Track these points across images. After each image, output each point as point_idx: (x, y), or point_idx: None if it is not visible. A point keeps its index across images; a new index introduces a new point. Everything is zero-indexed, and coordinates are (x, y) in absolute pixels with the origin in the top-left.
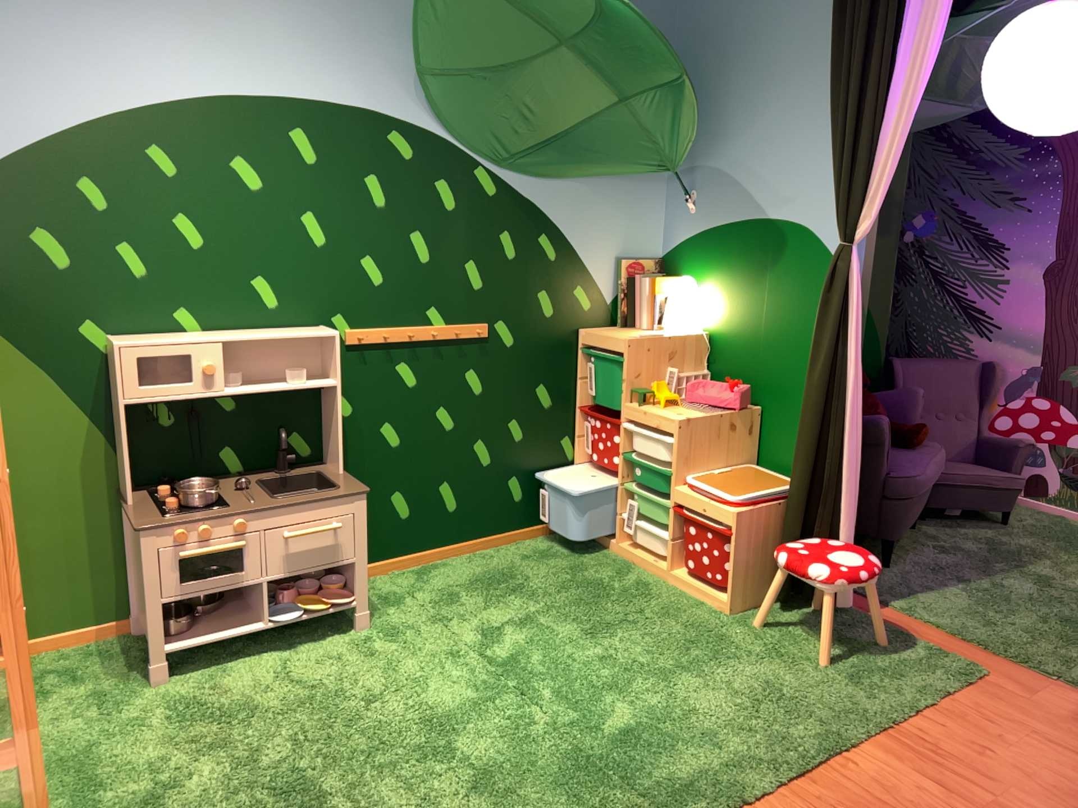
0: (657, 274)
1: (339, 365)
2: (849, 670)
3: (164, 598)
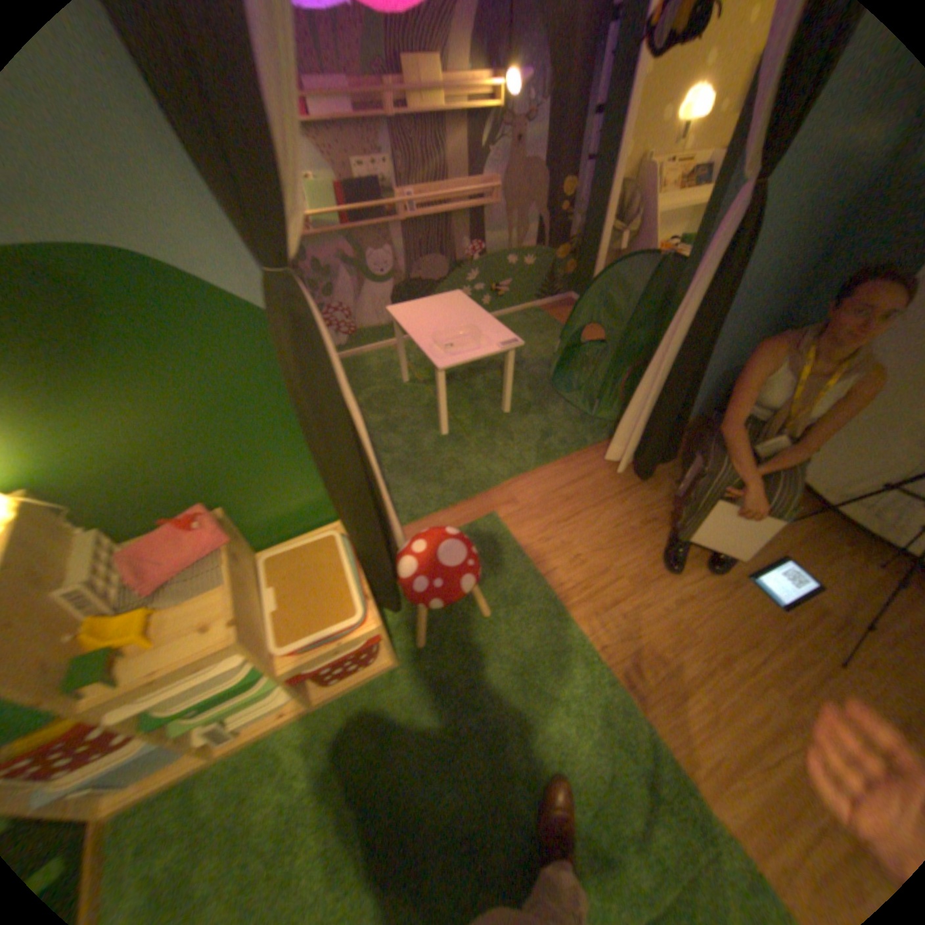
0: None
1: None
2: (491, 598)
3: None
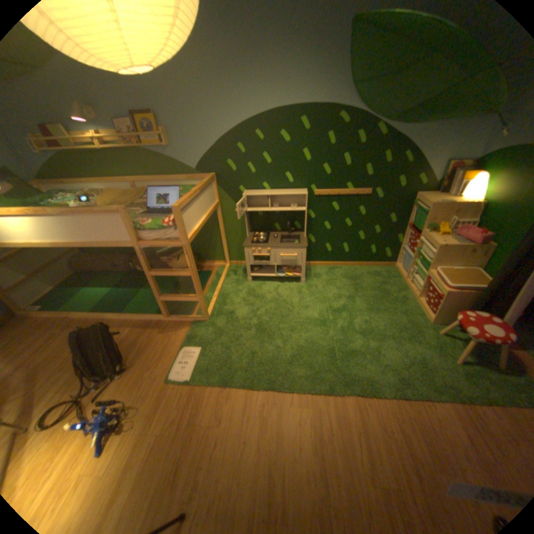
0: (471, 168)
1: (306, 205)
2: (470, 371)
3: (249, 264)
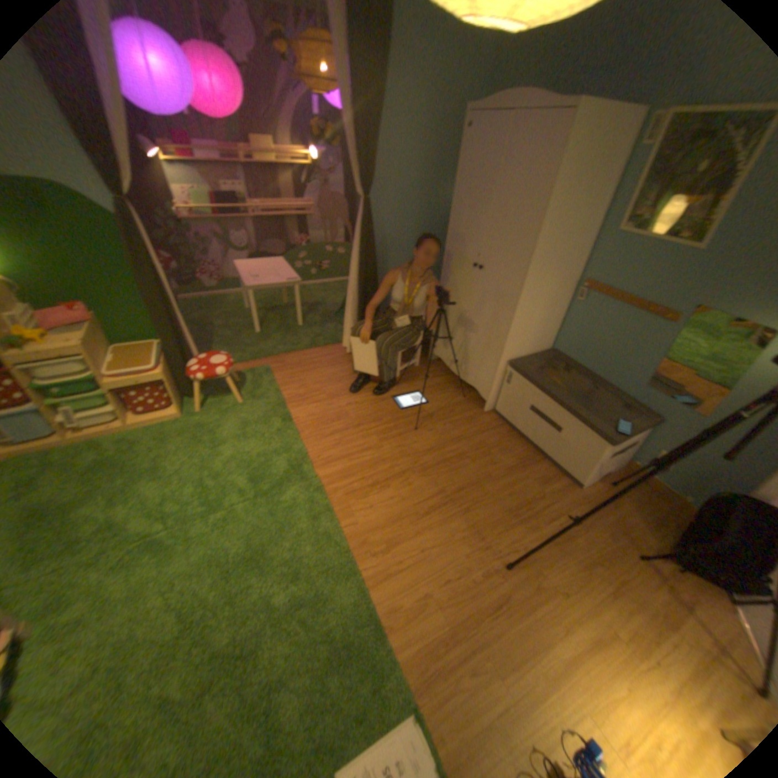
0: None
1: None
2: (247, 397)
3: None
